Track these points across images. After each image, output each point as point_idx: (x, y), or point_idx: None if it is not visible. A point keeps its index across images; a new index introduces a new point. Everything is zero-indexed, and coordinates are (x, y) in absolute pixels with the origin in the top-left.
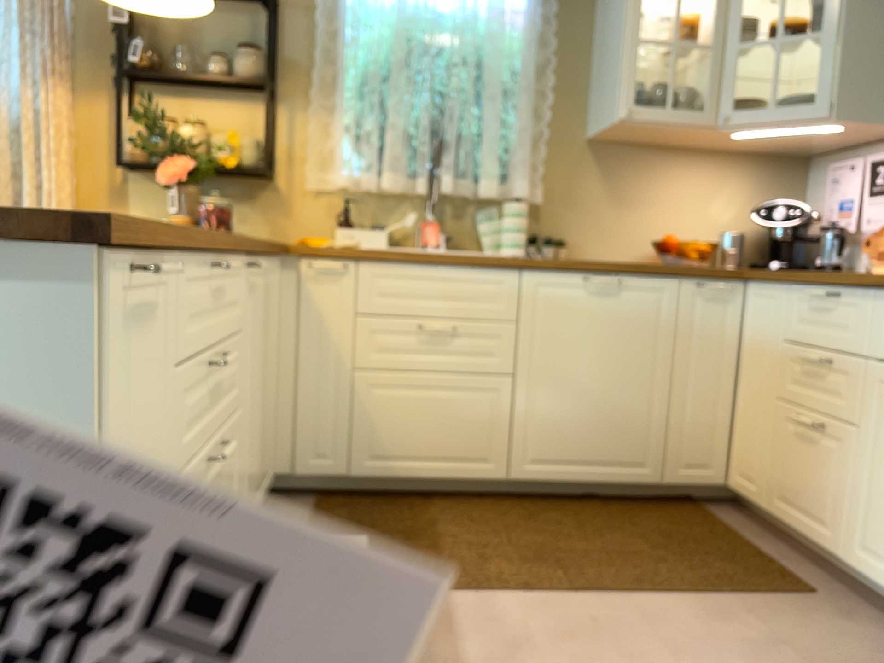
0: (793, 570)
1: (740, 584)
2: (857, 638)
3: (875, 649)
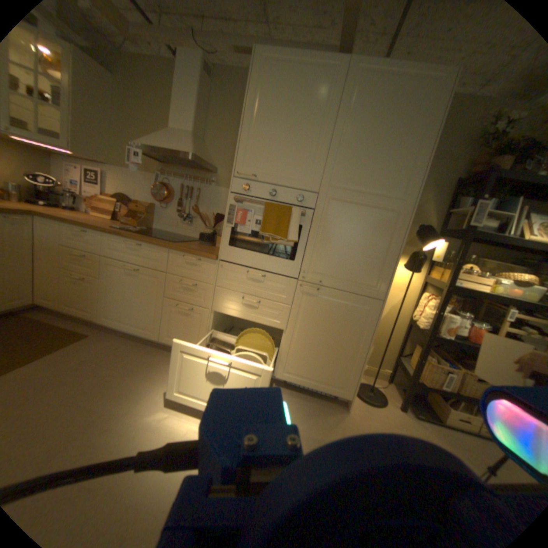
0: (73, 331)
1: (55, 346)
2: (104, 346)
3: (111, 347)
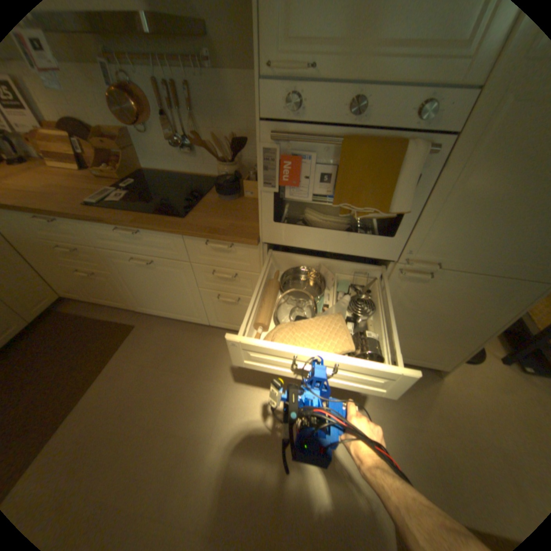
0: (117, 320)
1: (108, 349)
2: (156, 336)
3: (163, 336)
